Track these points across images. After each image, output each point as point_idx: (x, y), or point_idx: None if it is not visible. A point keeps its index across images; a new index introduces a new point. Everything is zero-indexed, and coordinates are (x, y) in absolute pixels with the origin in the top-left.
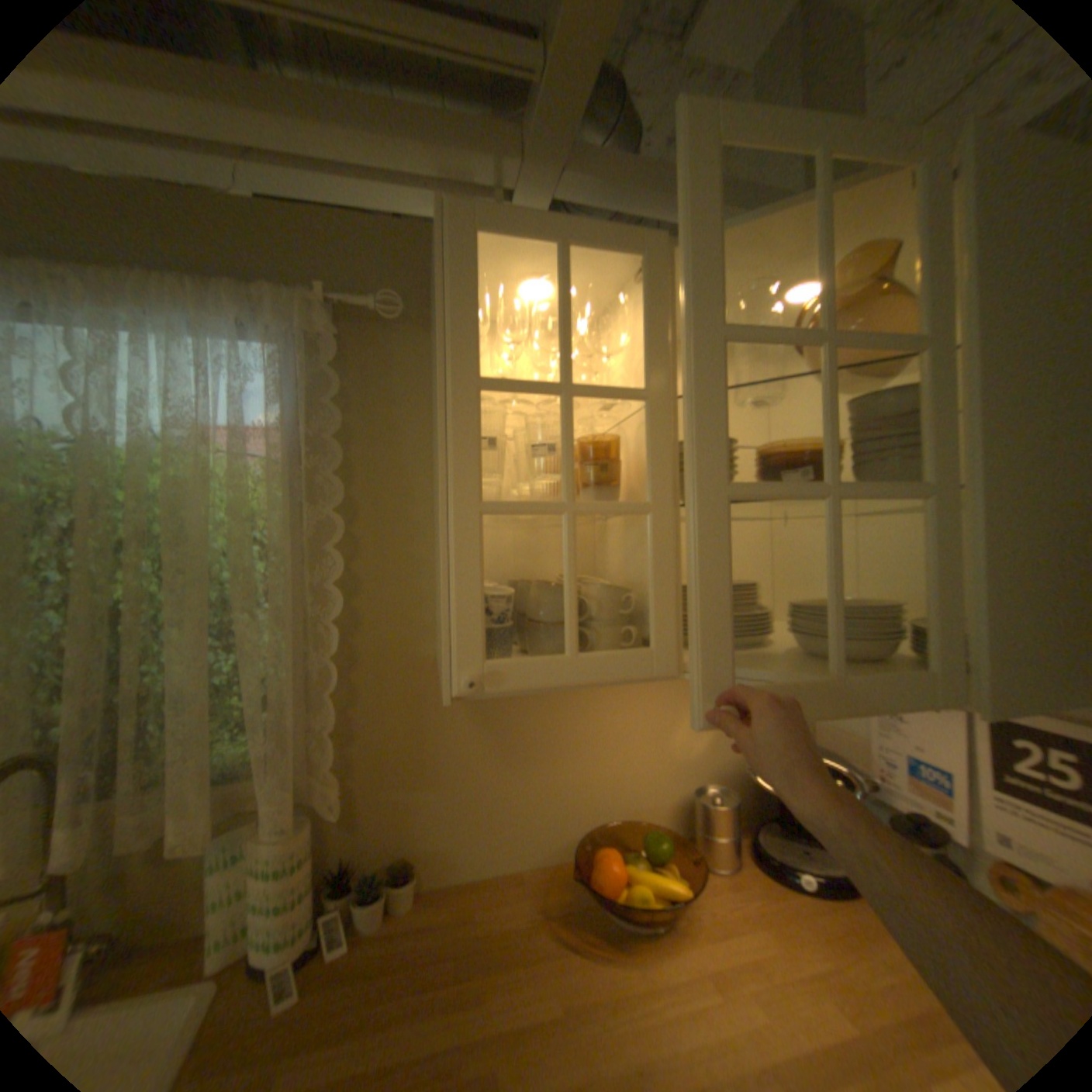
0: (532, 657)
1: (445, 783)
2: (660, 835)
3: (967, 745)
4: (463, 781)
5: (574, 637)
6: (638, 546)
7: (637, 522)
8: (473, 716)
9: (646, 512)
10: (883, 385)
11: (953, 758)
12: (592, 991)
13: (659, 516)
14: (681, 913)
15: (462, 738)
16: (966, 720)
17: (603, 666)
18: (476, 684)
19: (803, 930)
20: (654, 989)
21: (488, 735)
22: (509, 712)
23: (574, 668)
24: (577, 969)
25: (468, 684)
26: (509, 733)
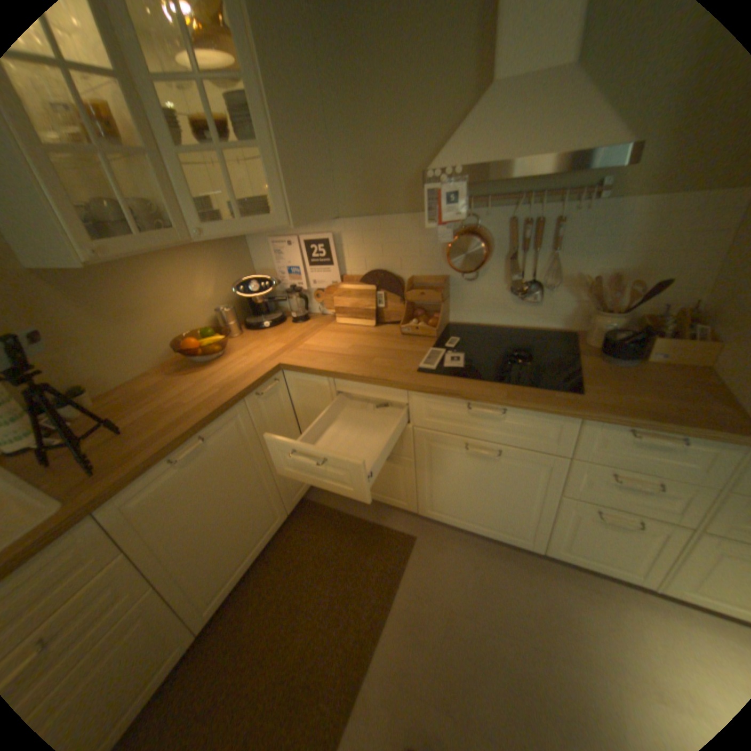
0: (114, 239)
1: (75, 344)
2: (205, 329)
3: (299, 254)
4: (86, 340)
5: (132, 226)
6: (139, 178)
7: (133, 163)
8: (72, 304)
9: (141, 154)
10: (231, 87)
11: (297, 261)
12: (201, 377)
13: (149, 156)
14: (224, 347)
15: (72, 318)
16: (297, 244)
17: (152, 239)
18: (93, 253)
19: (267, 336)
20: (223, 366)
21: (89, 312)
22: (95, 297)
23: (139, 242)
24: (192, 377)
25: (89, 254)
26: (102, 308)
